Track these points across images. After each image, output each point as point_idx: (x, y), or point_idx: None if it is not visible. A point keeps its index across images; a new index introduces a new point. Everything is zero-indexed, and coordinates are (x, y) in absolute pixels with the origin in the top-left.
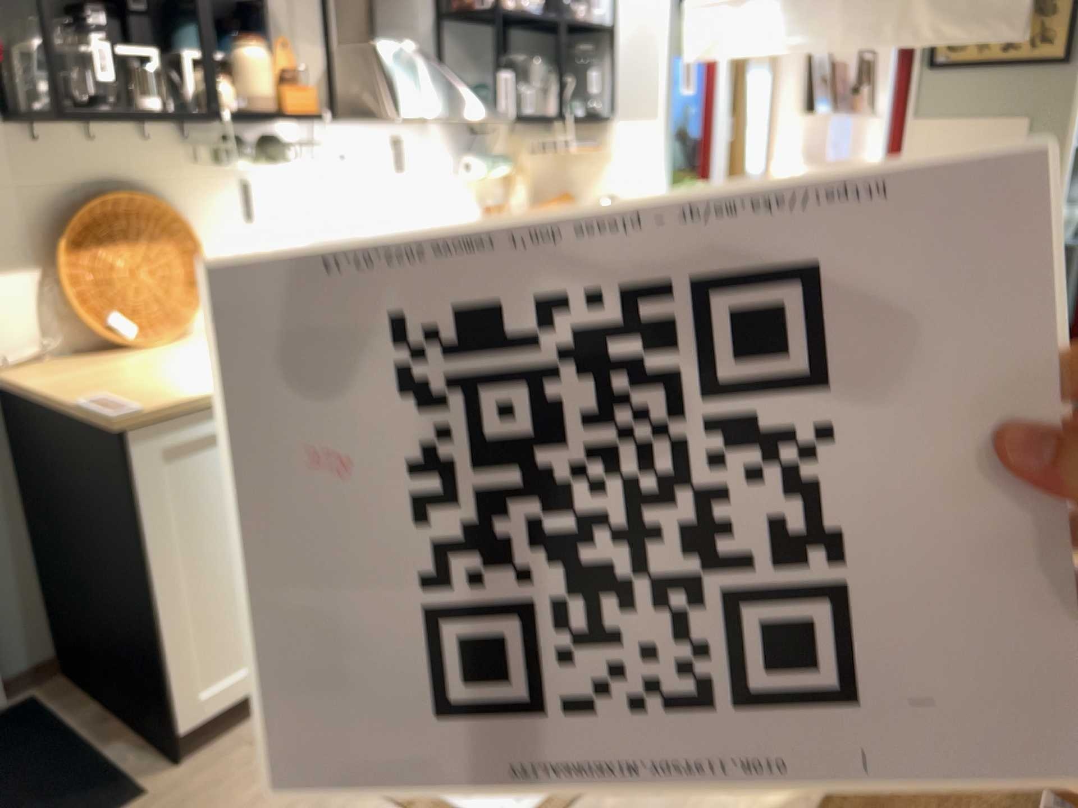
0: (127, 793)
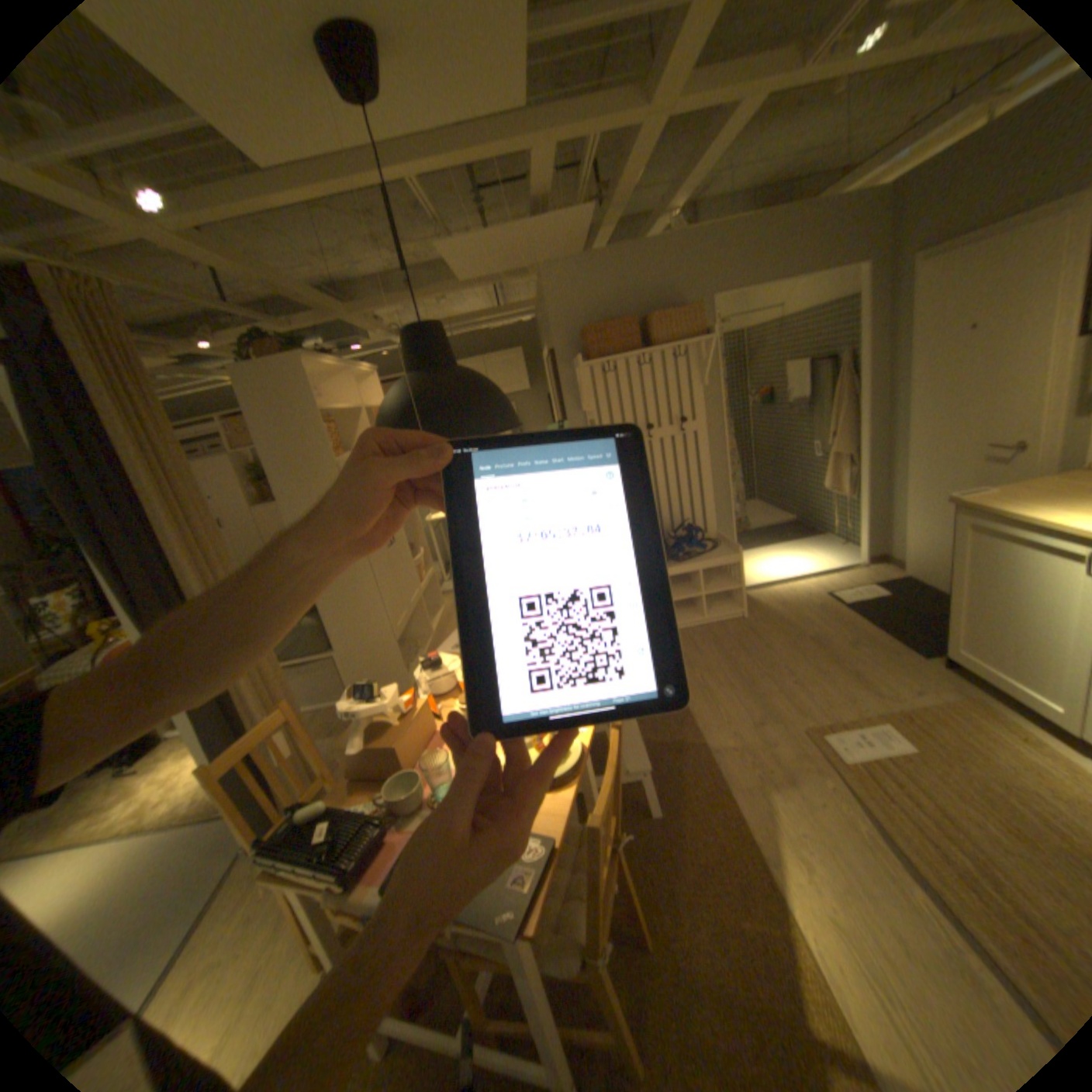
0: (930, 655)
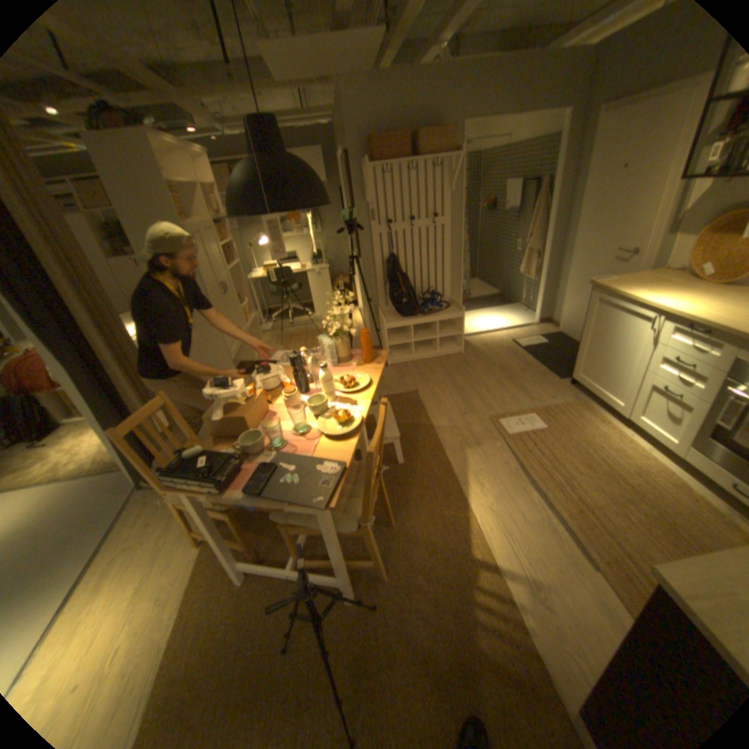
0: (563, 376)
